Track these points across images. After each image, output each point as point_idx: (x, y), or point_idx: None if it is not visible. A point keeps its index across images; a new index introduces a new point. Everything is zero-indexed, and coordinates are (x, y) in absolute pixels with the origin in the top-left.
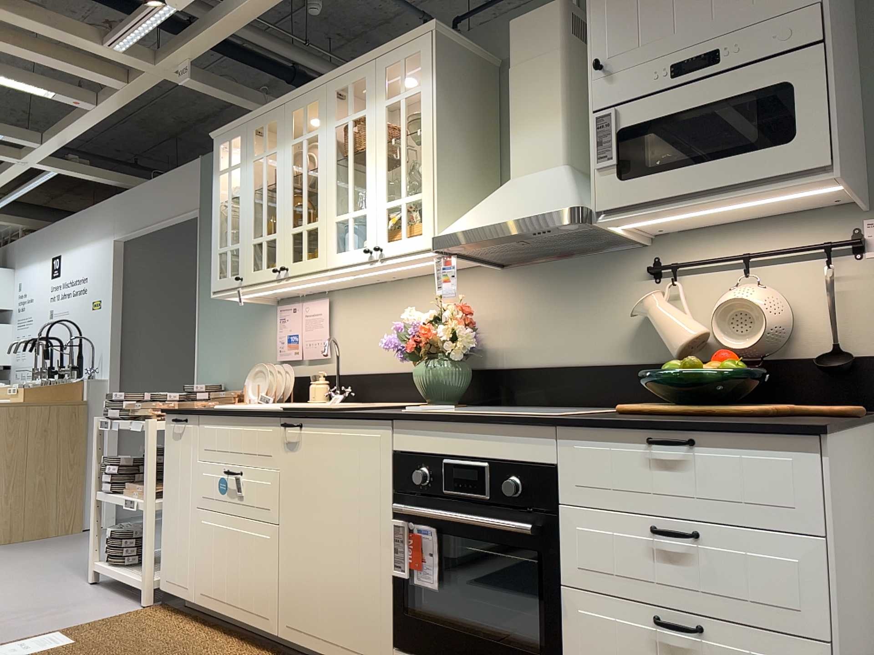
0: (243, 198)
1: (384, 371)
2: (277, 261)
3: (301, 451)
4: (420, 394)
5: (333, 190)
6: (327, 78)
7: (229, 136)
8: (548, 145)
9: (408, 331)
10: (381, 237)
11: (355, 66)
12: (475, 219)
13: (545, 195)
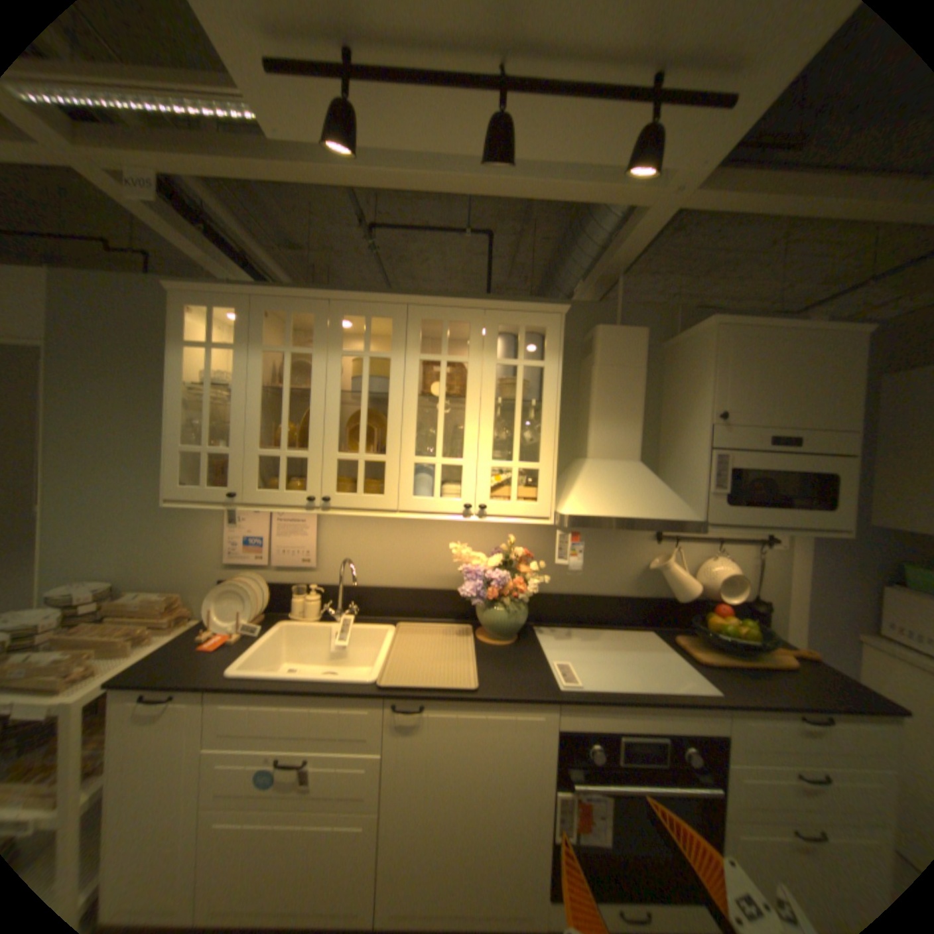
0: (241, 392)
1: (394, 585)
2: (311, 486)
3: (424, 734)
4: (482, 627)
5: (413, 427)
6: (411, 299)
7: (207, 298)
8: (628, 441)
9: (476, 573)
10: (484, 494)
11: (457, 303)
12: (600, 504)
13: (657, 495)
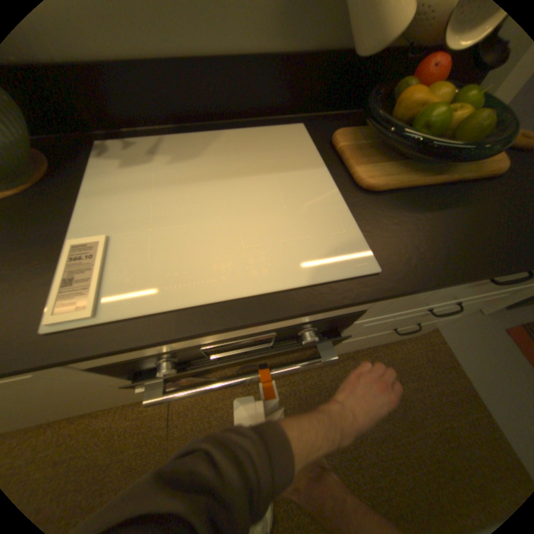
0: None
1: None
2: None
3: None
4: None
5: None
6: None
7: None
8: None
9: None
10: None
11: None
12: None
13: None
